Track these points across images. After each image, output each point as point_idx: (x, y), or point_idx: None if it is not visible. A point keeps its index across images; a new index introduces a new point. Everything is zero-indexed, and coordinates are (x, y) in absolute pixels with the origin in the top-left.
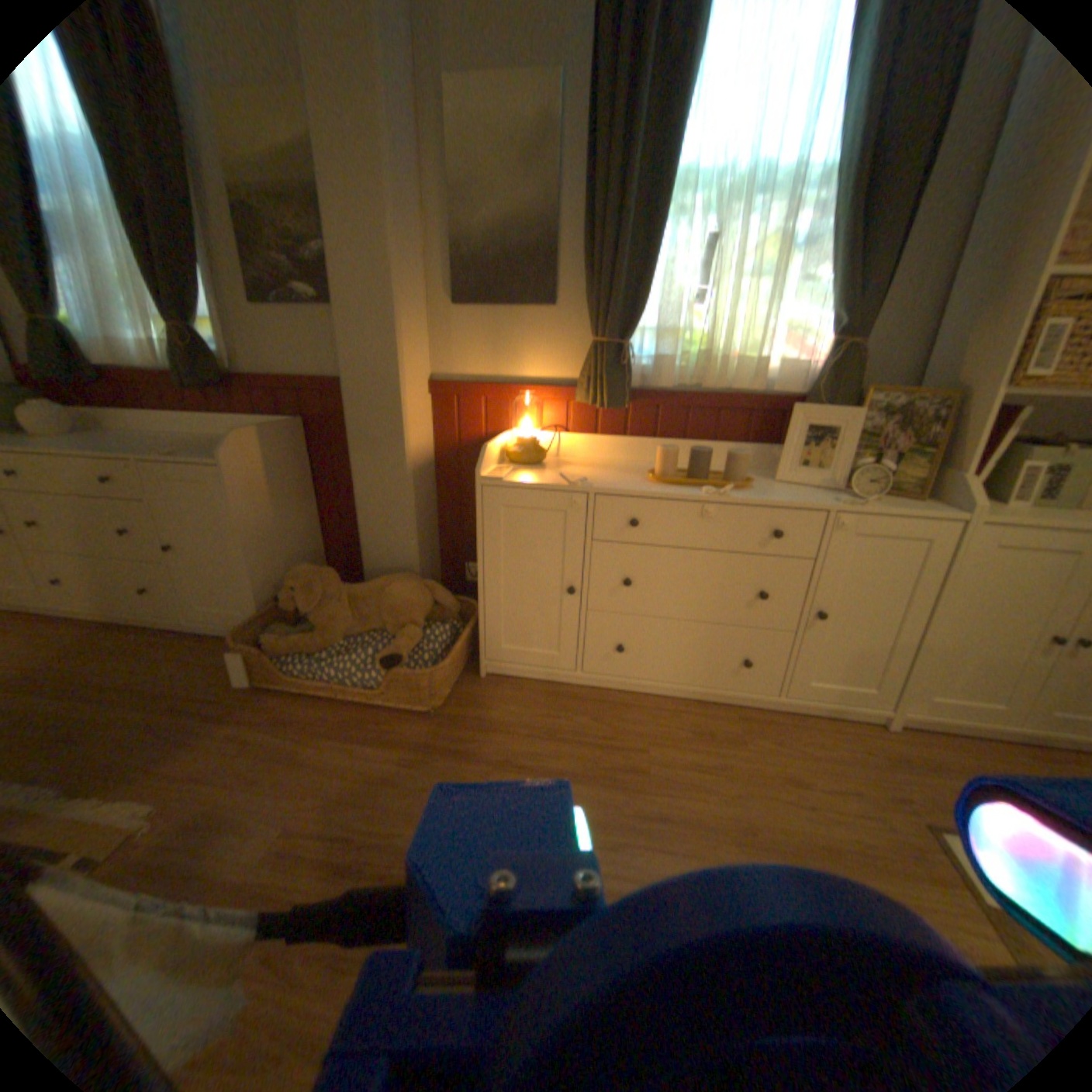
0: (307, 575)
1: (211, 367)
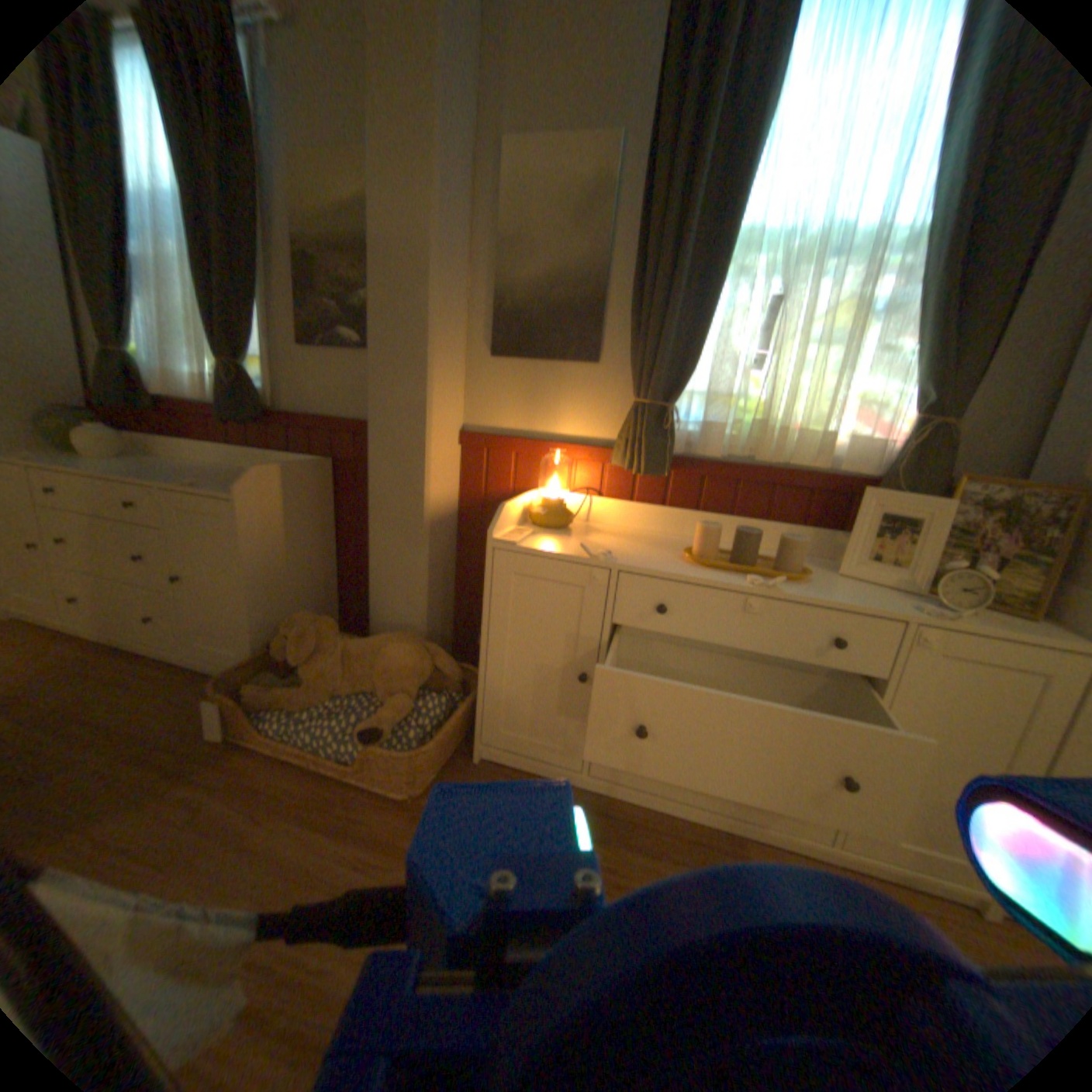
0: (304, 624)
1: (252, 403)
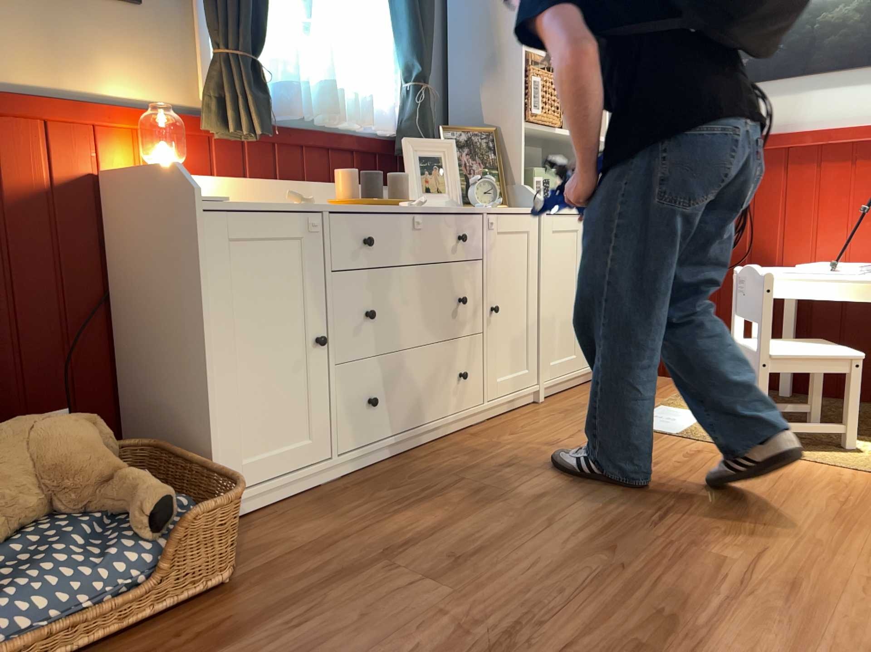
0: None
1: None
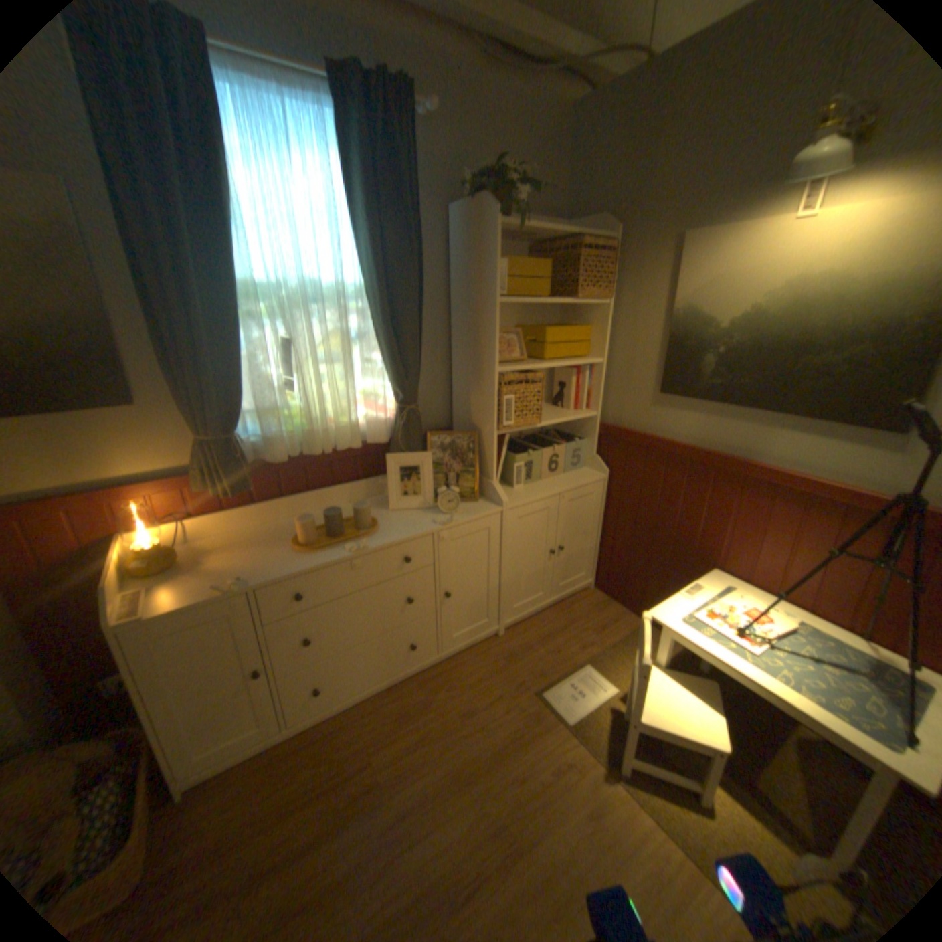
0: None
1: None
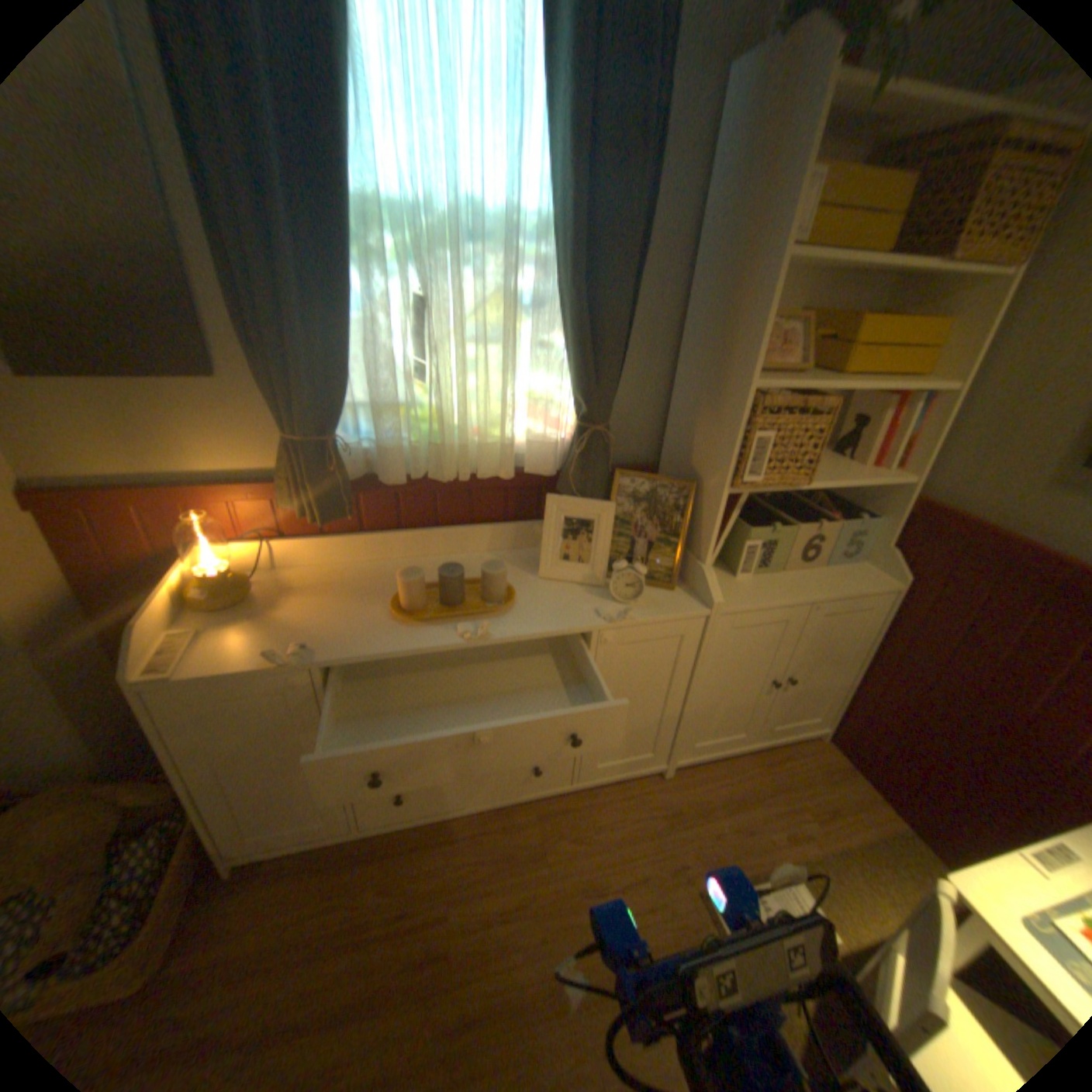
0: None
1: None
